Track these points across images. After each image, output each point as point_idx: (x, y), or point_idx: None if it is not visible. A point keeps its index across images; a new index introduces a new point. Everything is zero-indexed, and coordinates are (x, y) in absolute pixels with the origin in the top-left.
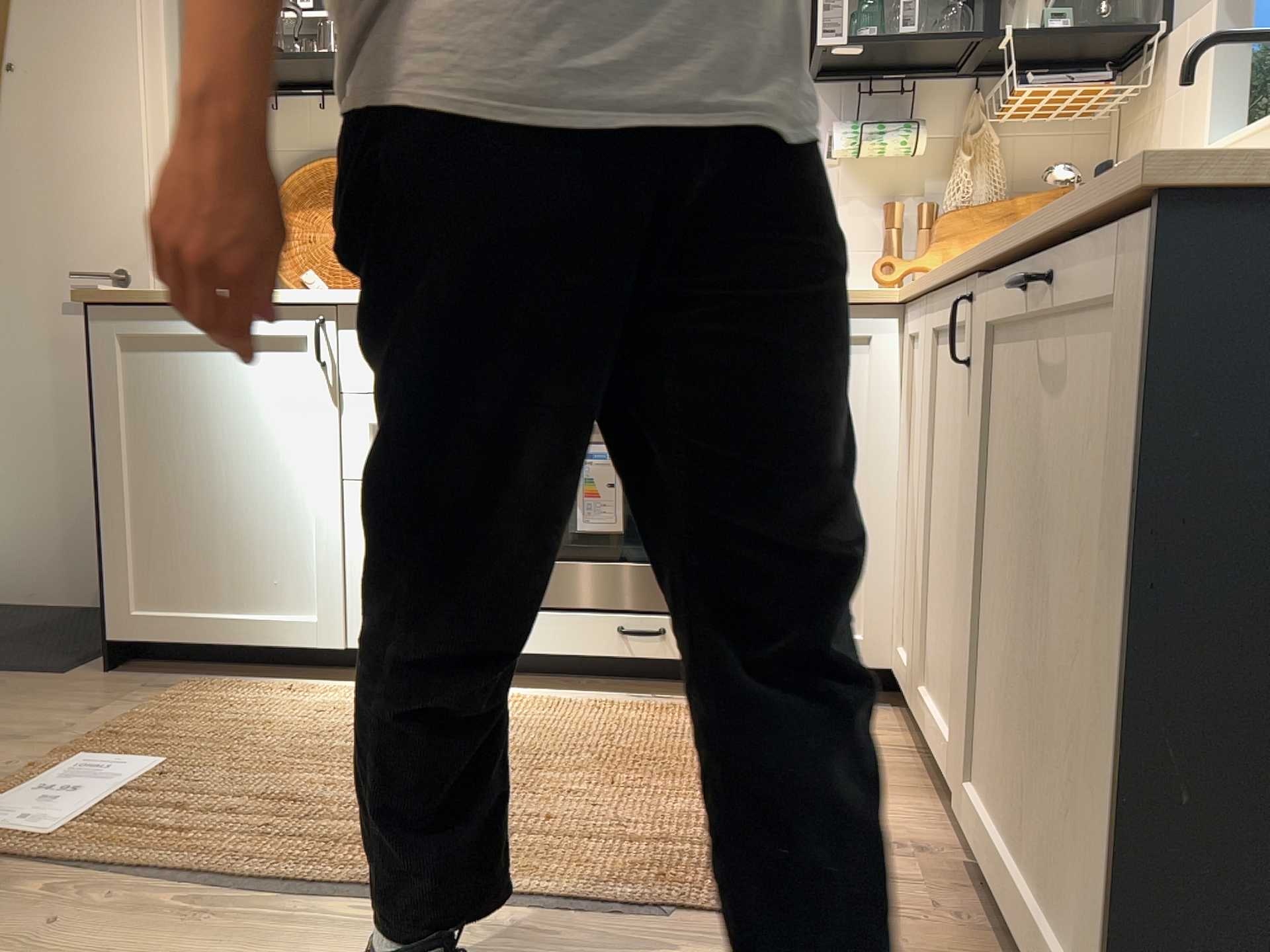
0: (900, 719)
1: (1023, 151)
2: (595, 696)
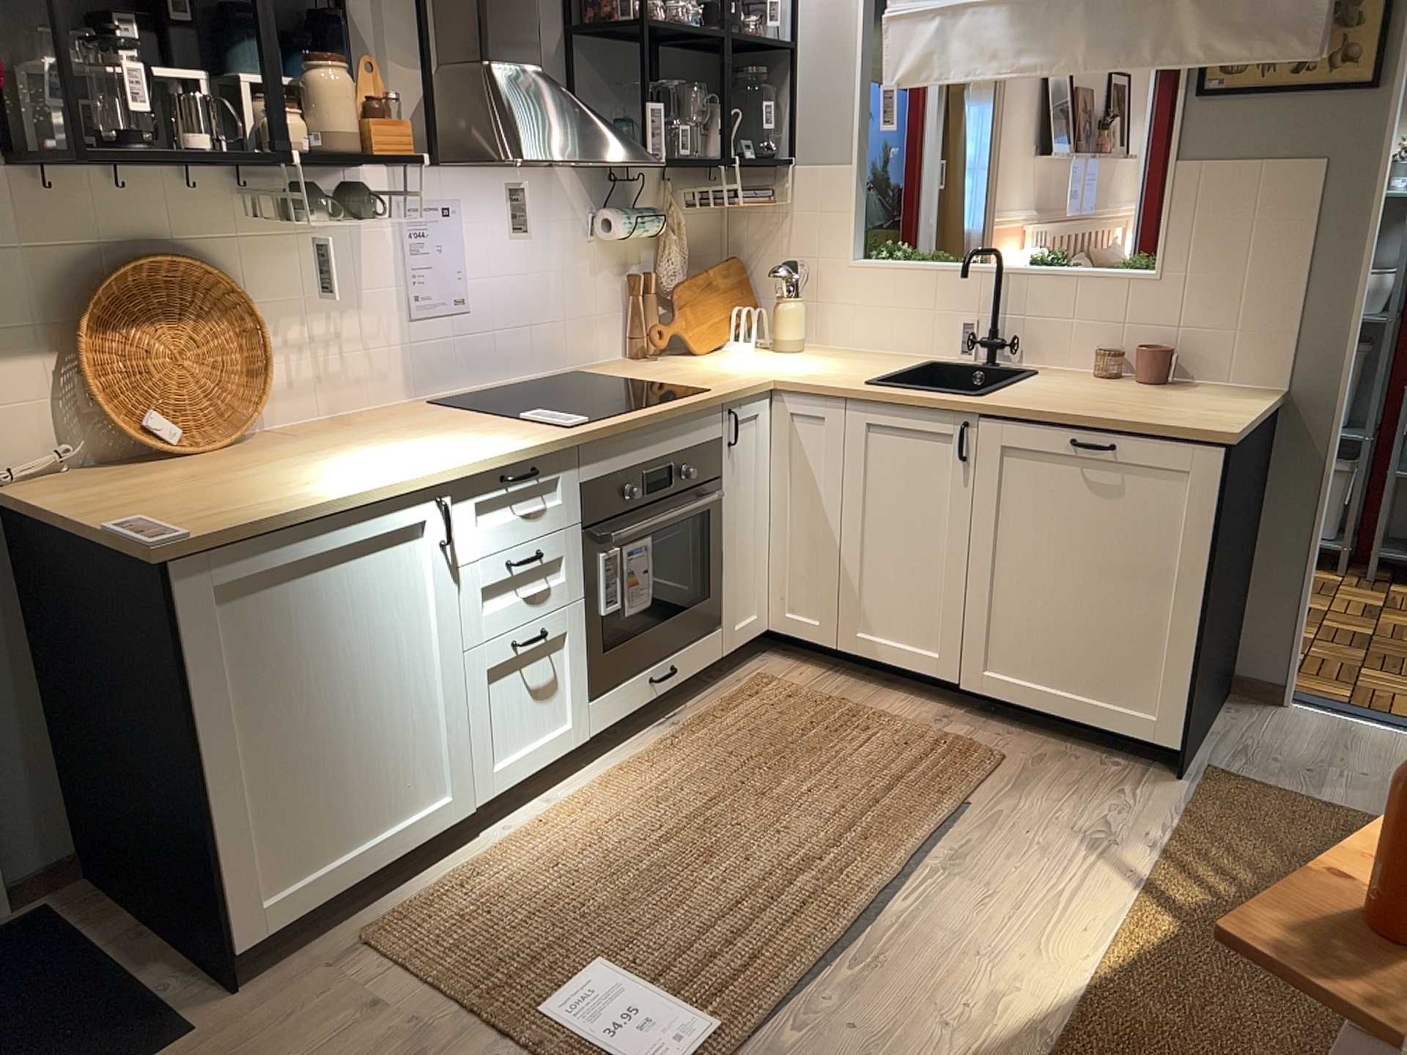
0: (783, 659)
1: (689, 224)
2: (635, 739)
